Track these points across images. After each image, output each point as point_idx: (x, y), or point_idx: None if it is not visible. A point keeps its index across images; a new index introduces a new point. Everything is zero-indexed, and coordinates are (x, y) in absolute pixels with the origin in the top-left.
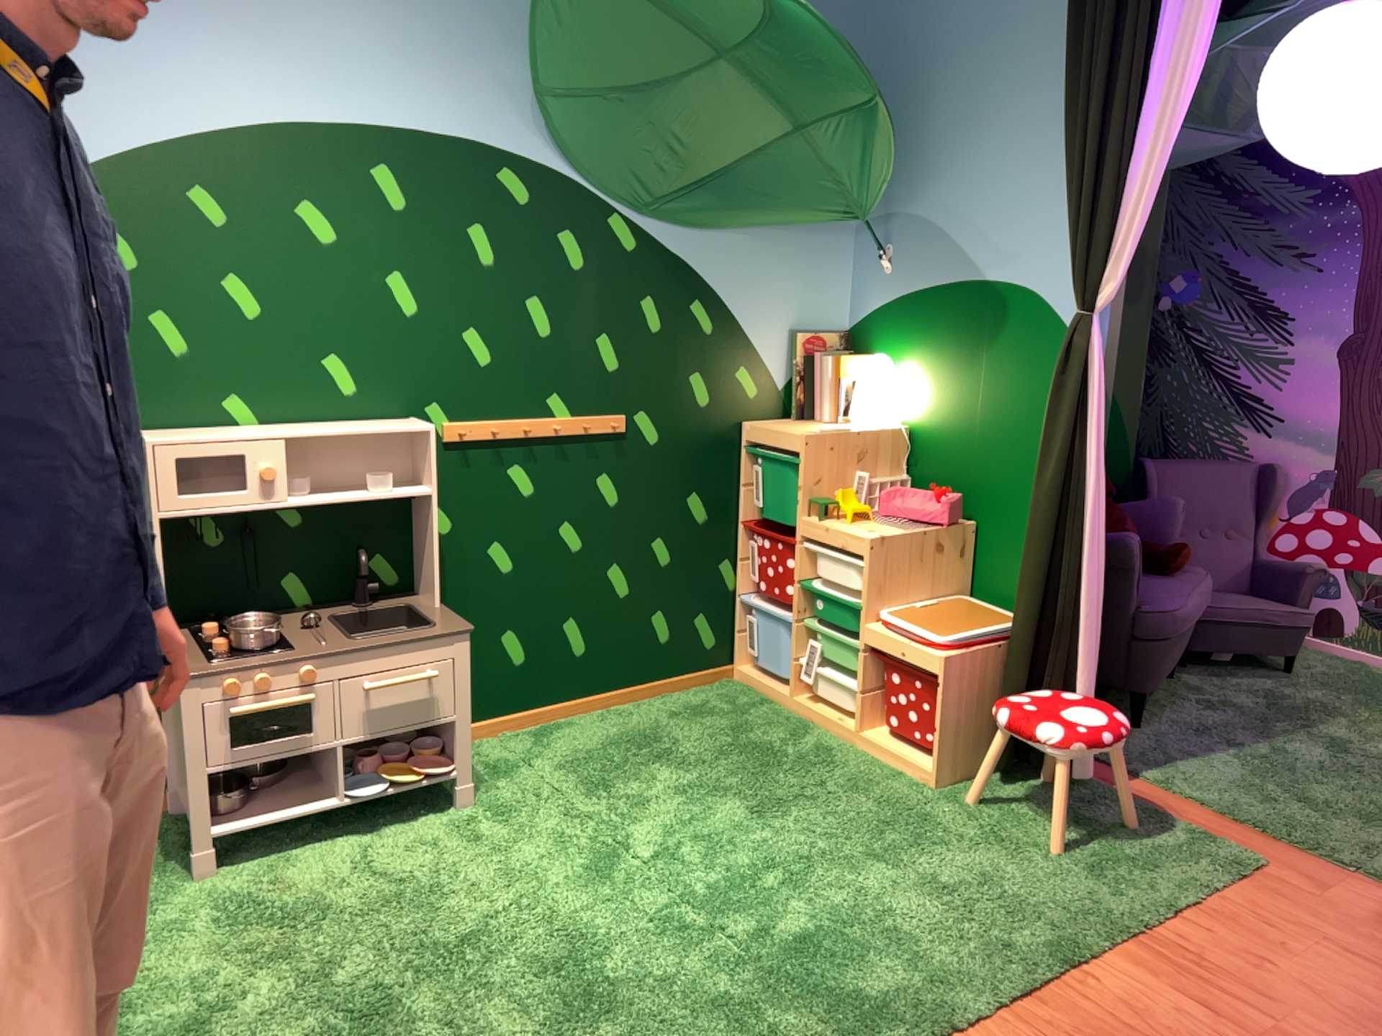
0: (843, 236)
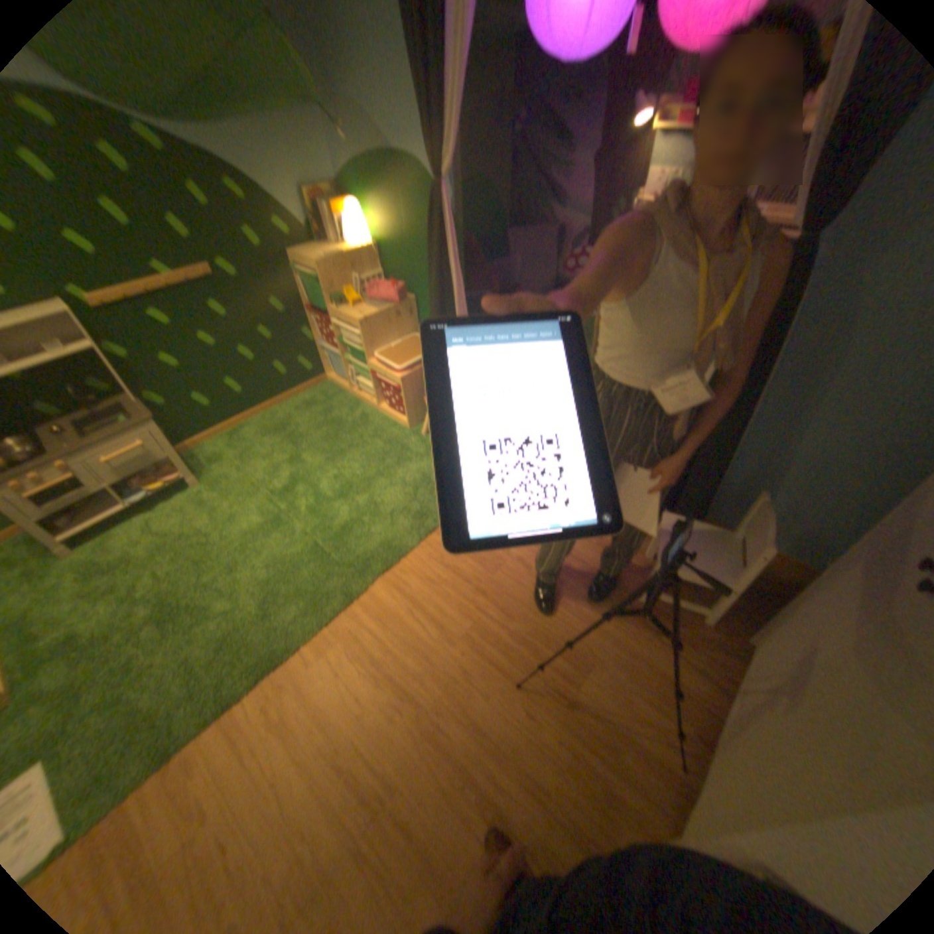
0: (313, 115)
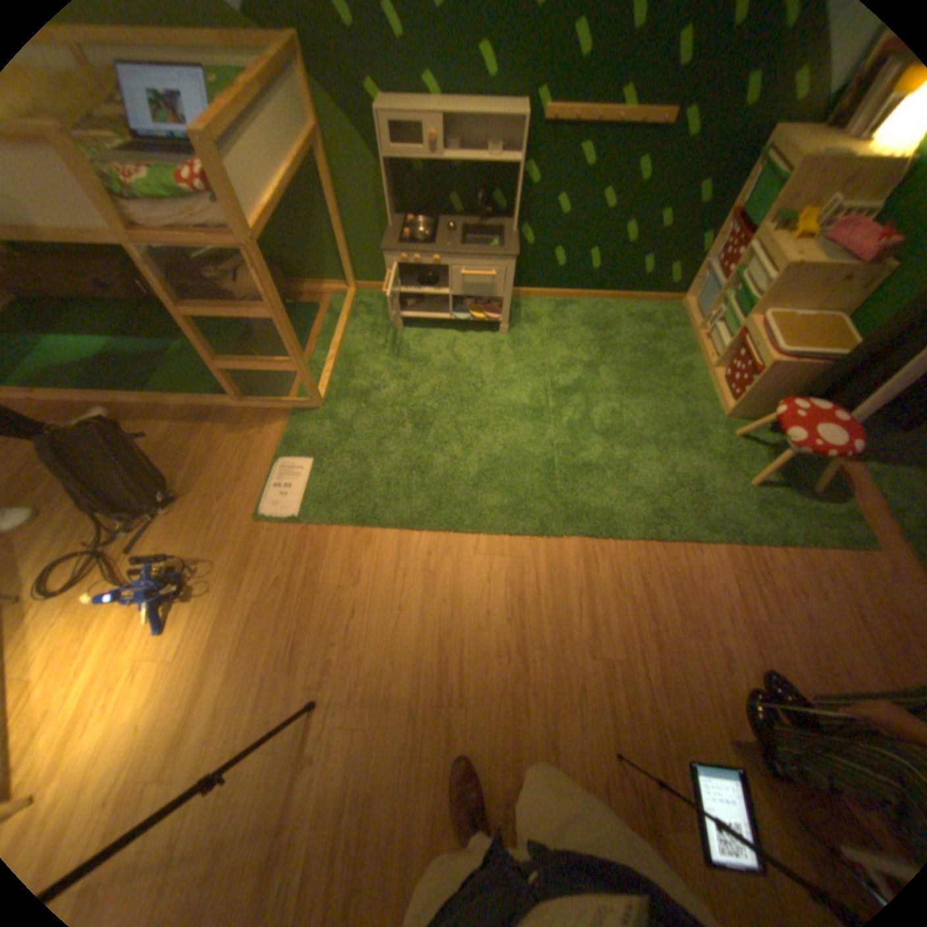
0: None
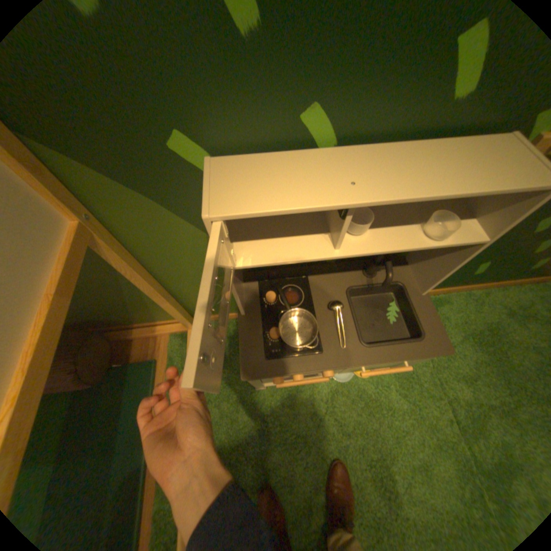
0: None
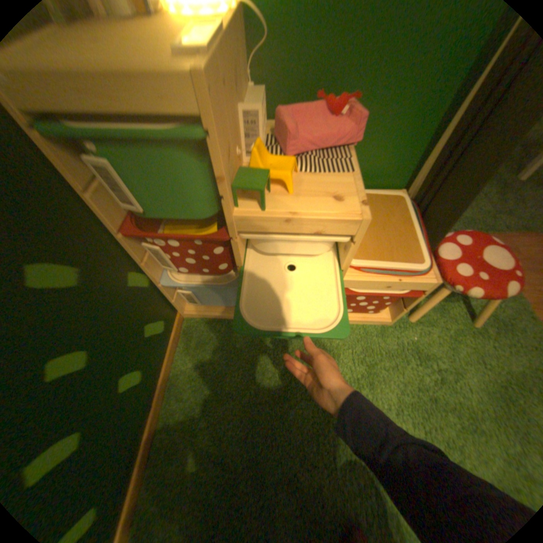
0: None
